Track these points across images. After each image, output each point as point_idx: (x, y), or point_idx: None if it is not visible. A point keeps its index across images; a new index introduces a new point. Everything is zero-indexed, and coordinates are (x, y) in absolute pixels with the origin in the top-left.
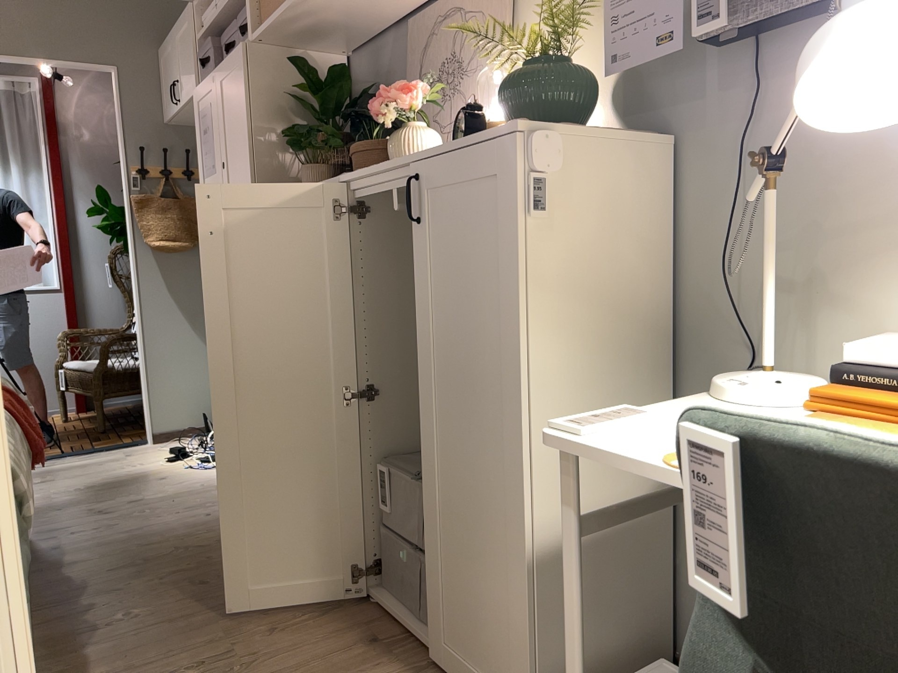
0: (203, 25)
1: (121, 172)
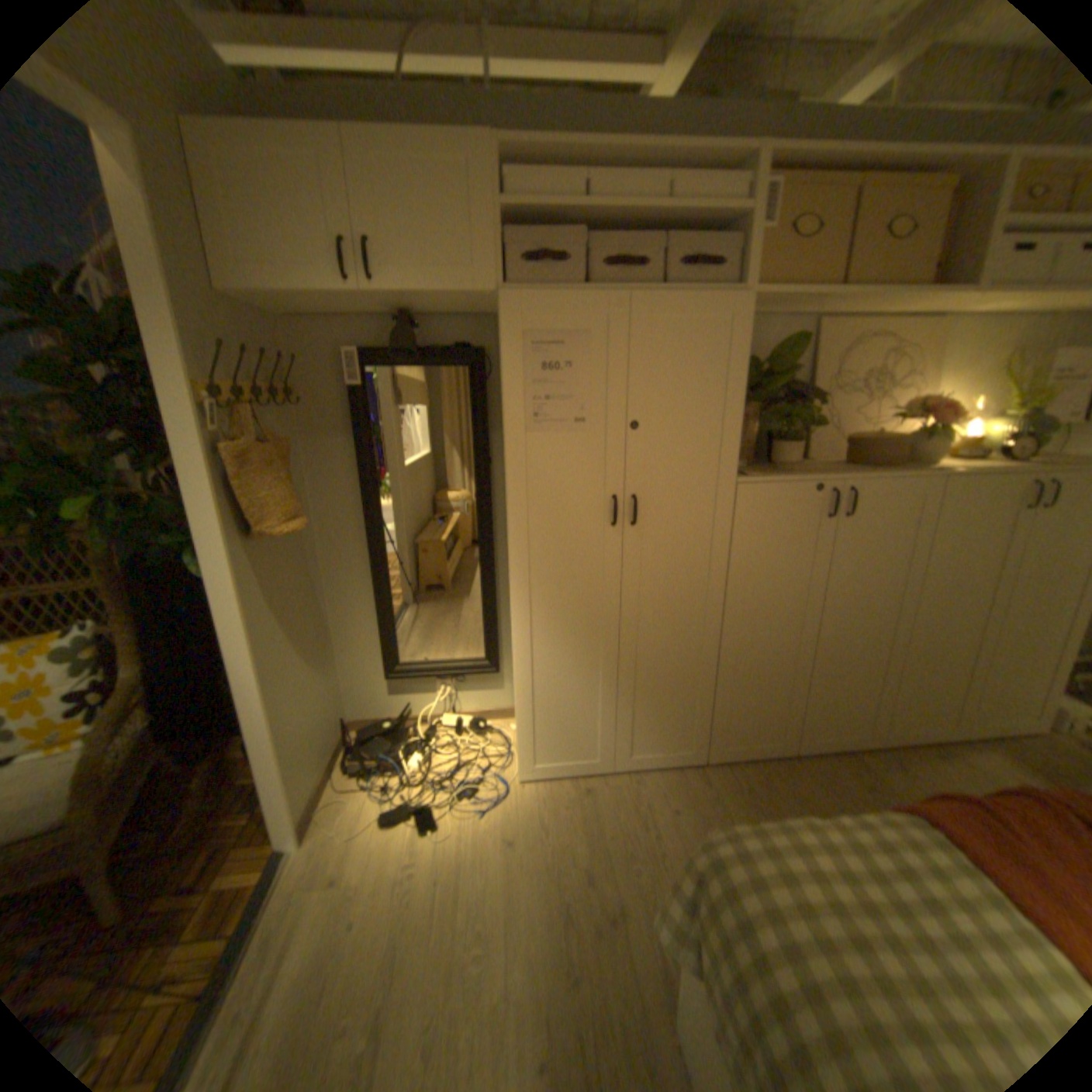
0: (506, 185)
1: (157, 390)
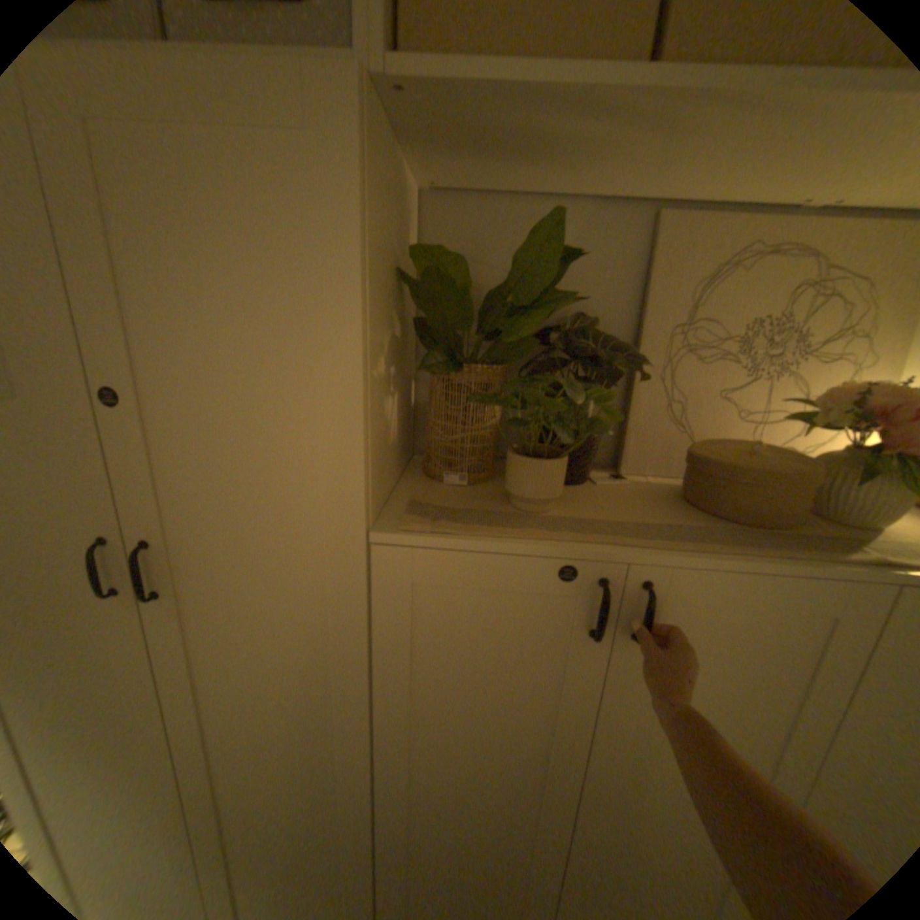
0: None
1: None
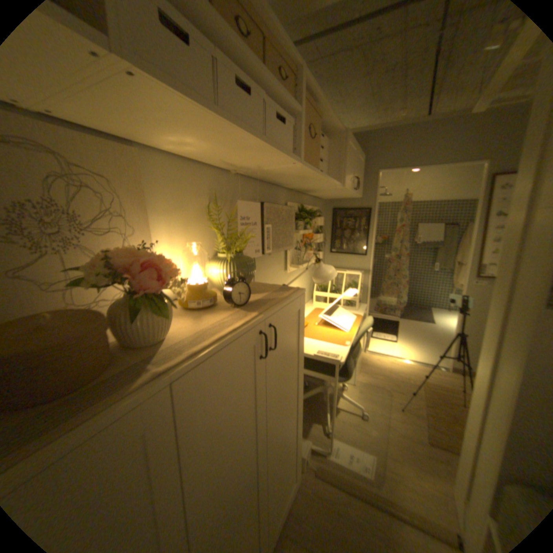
0: None
1: None
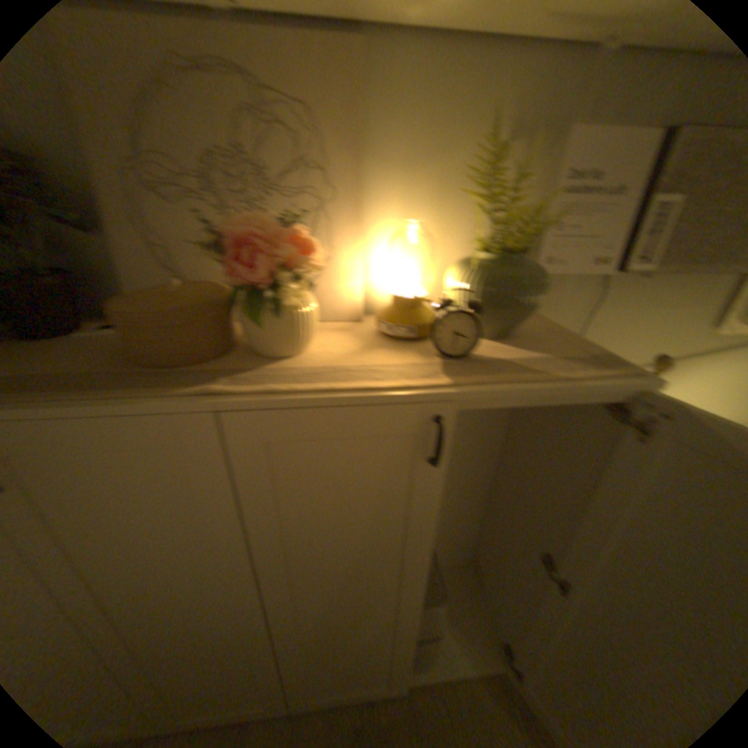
0: None
1: None
